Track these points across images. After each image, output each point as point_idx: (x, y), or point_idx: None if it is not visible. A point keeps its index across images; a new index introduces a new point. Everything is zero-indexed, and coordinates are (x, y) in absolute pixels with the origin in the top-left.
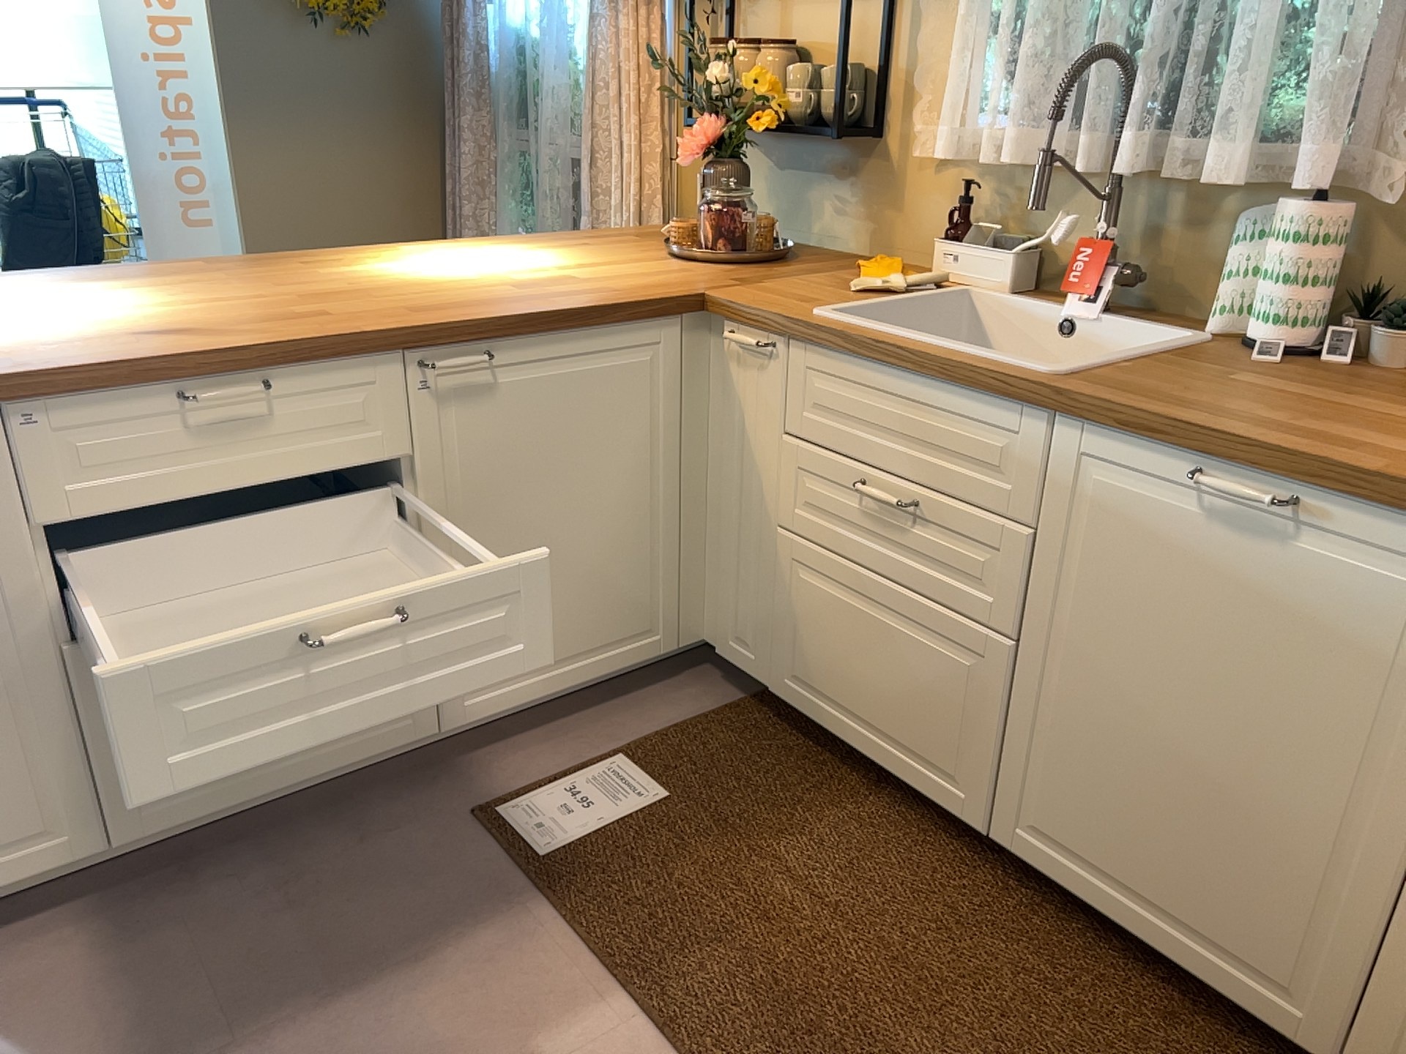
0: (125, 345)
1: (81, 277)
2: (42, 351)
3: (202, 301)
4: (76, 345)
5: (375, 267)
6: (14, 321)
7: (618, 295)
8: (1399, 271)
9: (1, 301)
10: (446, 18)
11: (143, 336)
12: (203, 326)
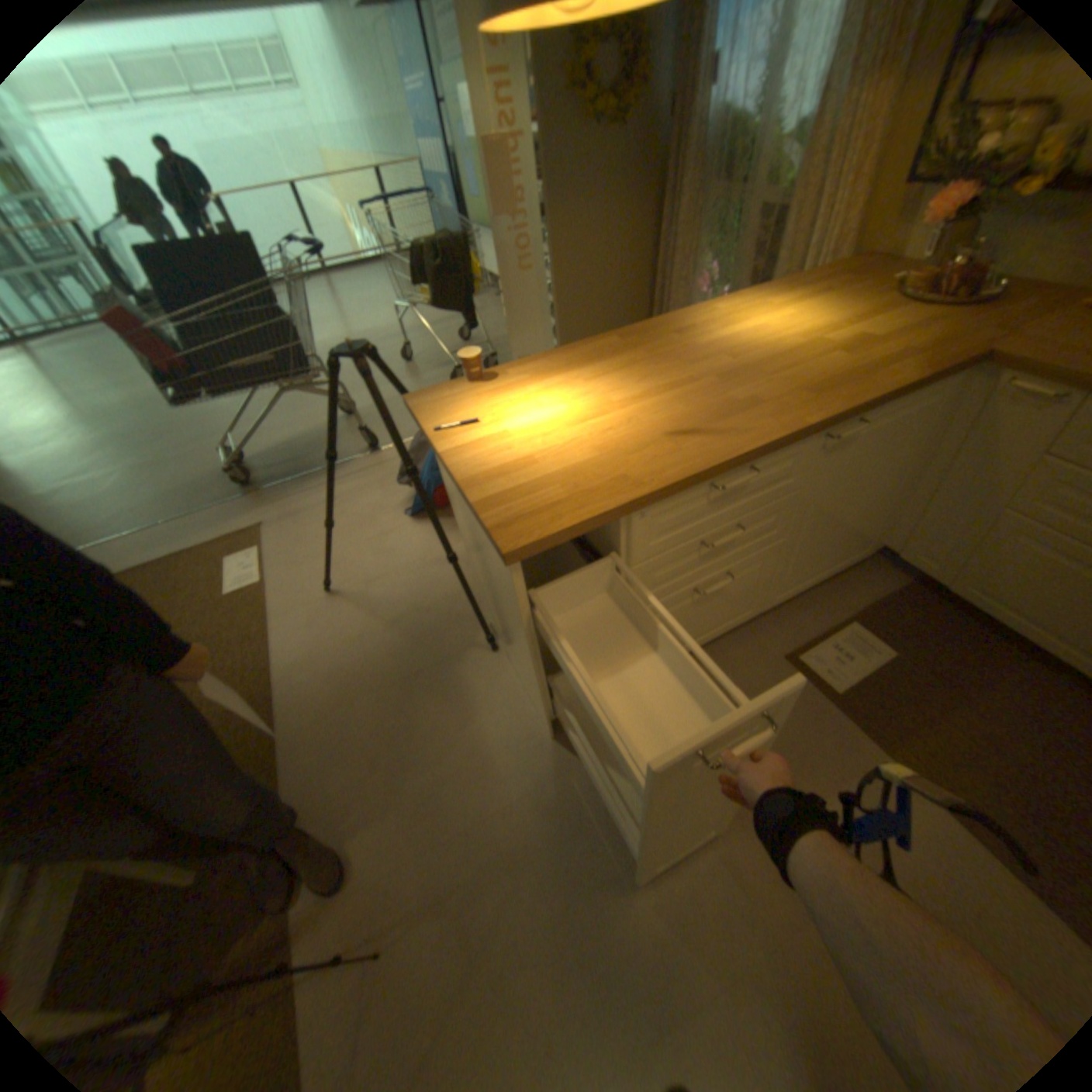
0: (673, 452)
1: (561, 362)
2: (630, 463)
3: (661, 388)
4: (644, 454)
5: (723, 333)
6: (577, 422)
7: (933, 358)
8: None
9: (545, 396)
10: (673, 98)
11: (670, 437)
12: (695, 422)
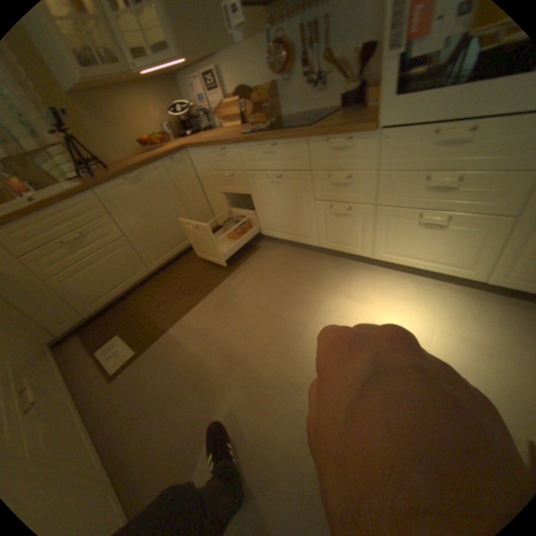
0: None
1: None
2: None
3: None
4: None
5: None
6: None
7: None
8: (74, 155)
9: None
10: None
11: None
12: None
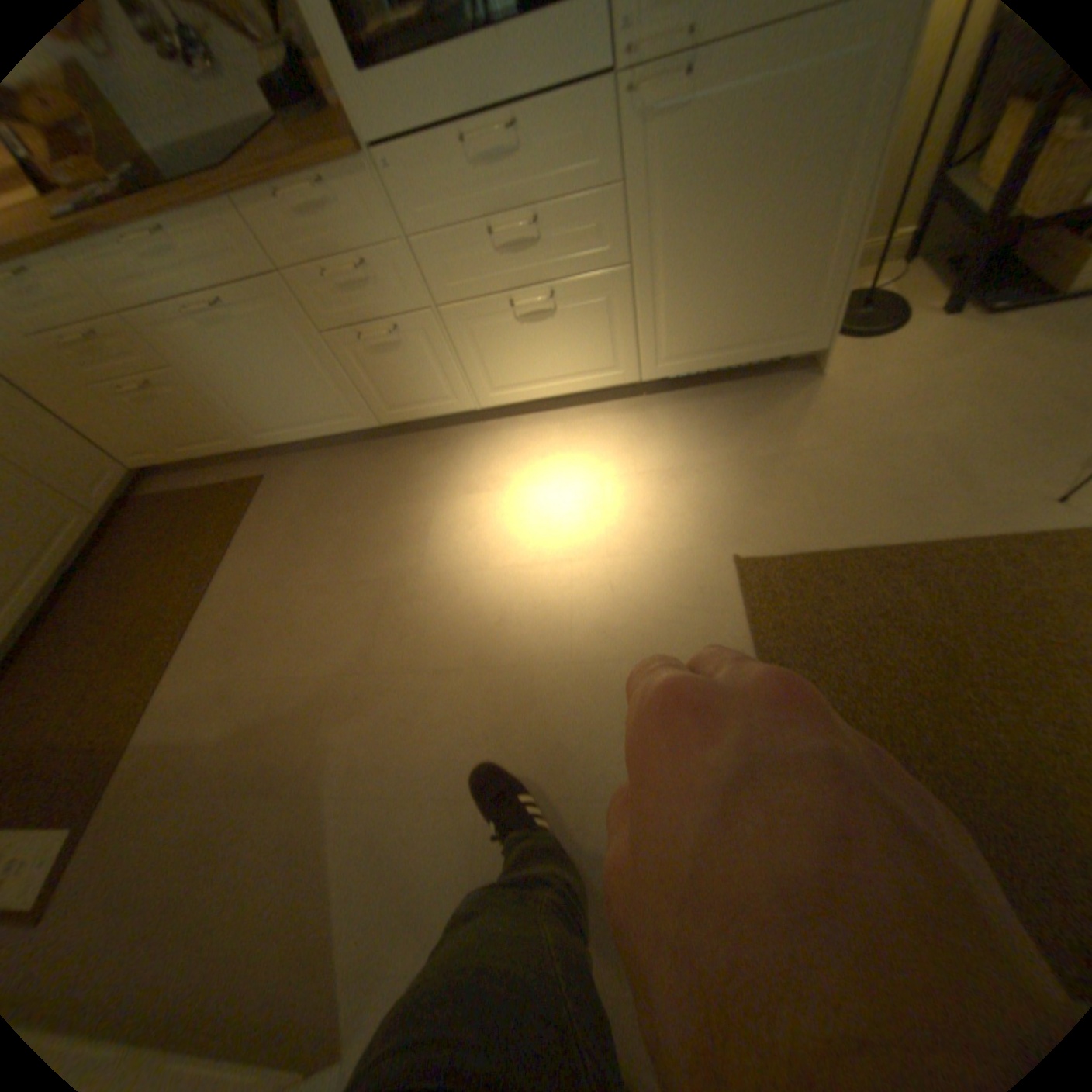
0: None
1: None
2: None
3: None
4: None
5: None
6: None
7: None
8: None
9: None
10: None
11: None
12: None
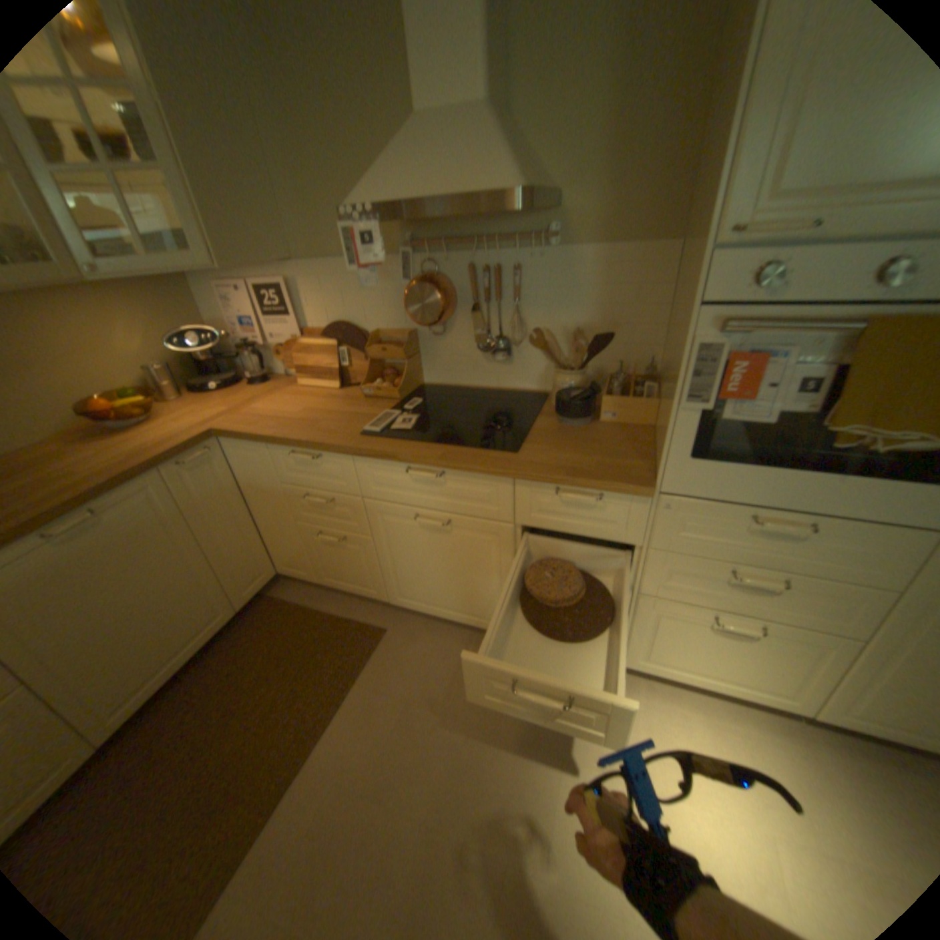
0: None
1: None
2: None
3: None
4: None
5: None
6: None
7: None
8: None
9: None
10: None
11: None
12: None
